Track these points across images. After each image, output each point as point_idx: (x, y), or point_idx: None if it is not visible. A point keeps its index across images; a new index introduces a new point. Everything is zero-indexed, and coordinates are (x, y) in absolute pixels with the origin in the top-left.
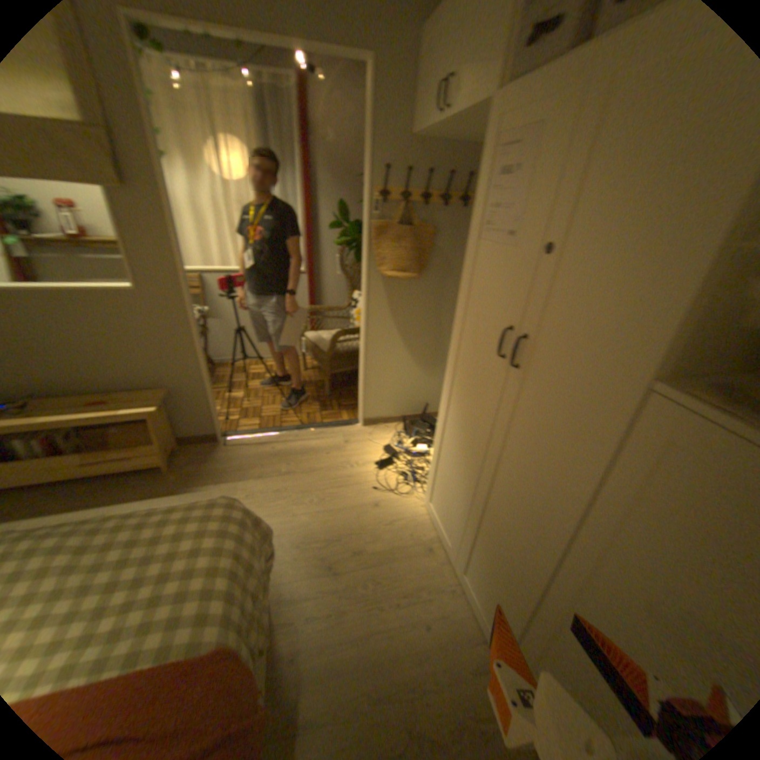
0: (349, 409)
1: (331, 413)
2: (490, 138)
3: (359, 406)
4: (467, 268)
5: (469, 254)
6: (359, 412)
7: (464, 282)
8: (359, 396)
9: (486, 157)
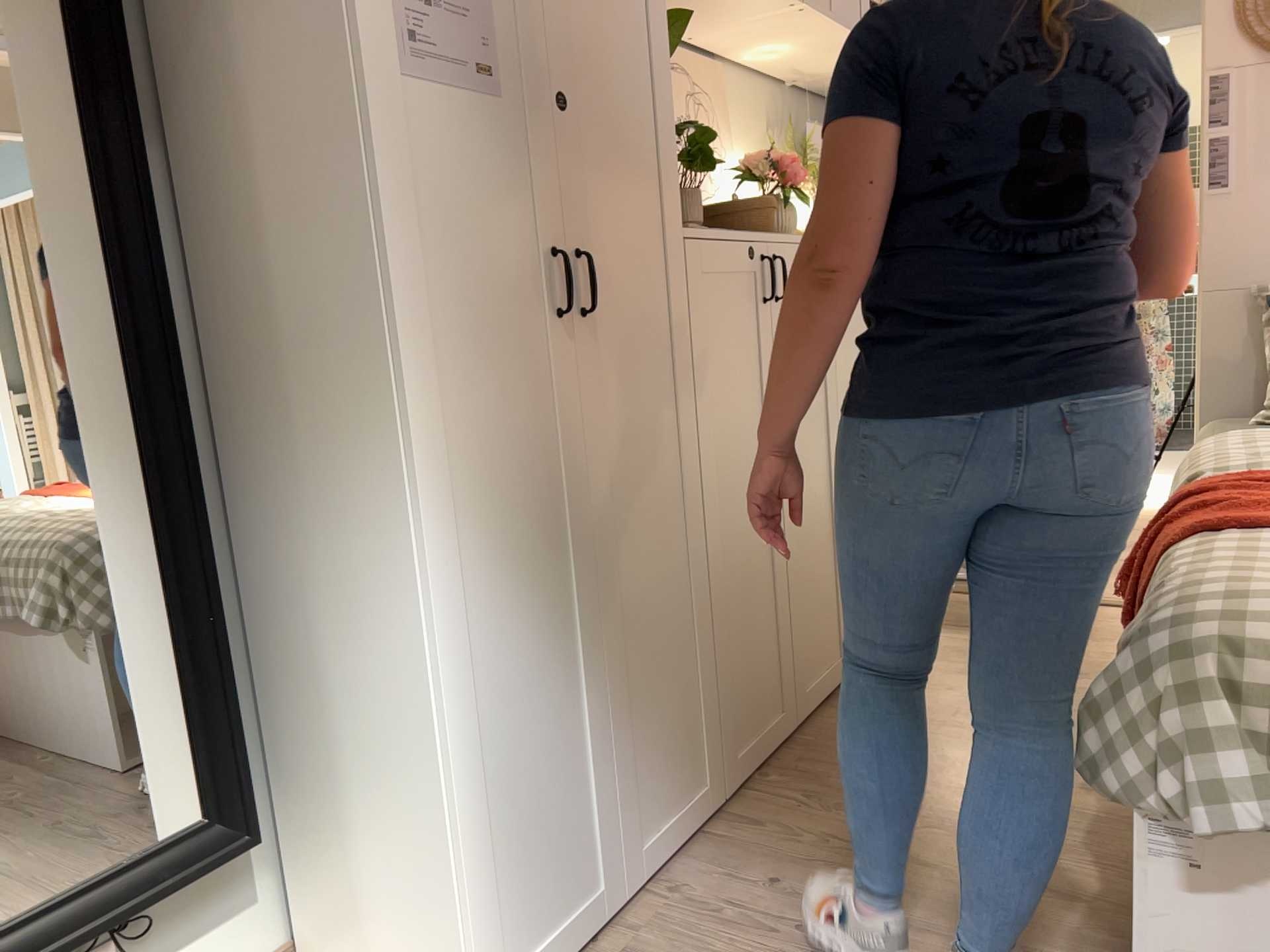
0: None
1: None
2: None
3: None
4: (371, 146)
5: (366, 104)
6: None
7: (376, 187)
8: None
9: None
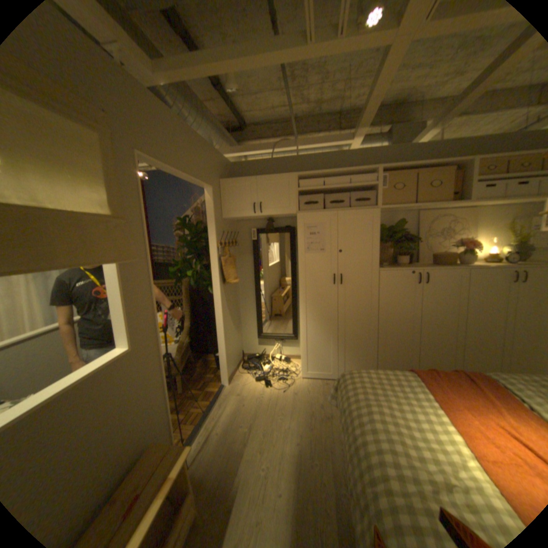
0: (204, 386)
1: (201, 396)
2: (299, 225)
3: (221, 373)
4: (300, 264)
5: (300, 259)
6: (222, 378)
7: (300, 269)
8: (220, 366)
9: (299, 230)
